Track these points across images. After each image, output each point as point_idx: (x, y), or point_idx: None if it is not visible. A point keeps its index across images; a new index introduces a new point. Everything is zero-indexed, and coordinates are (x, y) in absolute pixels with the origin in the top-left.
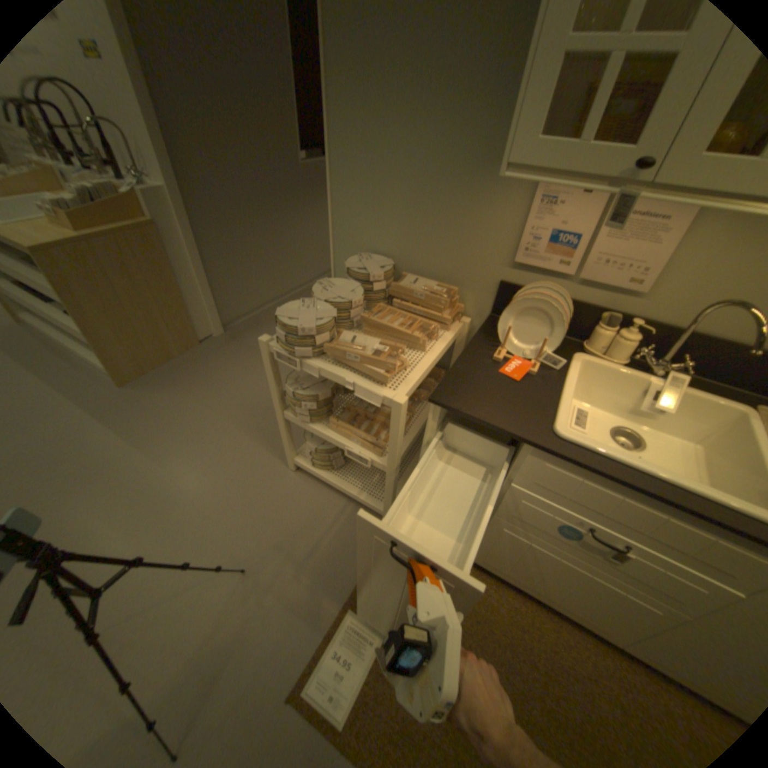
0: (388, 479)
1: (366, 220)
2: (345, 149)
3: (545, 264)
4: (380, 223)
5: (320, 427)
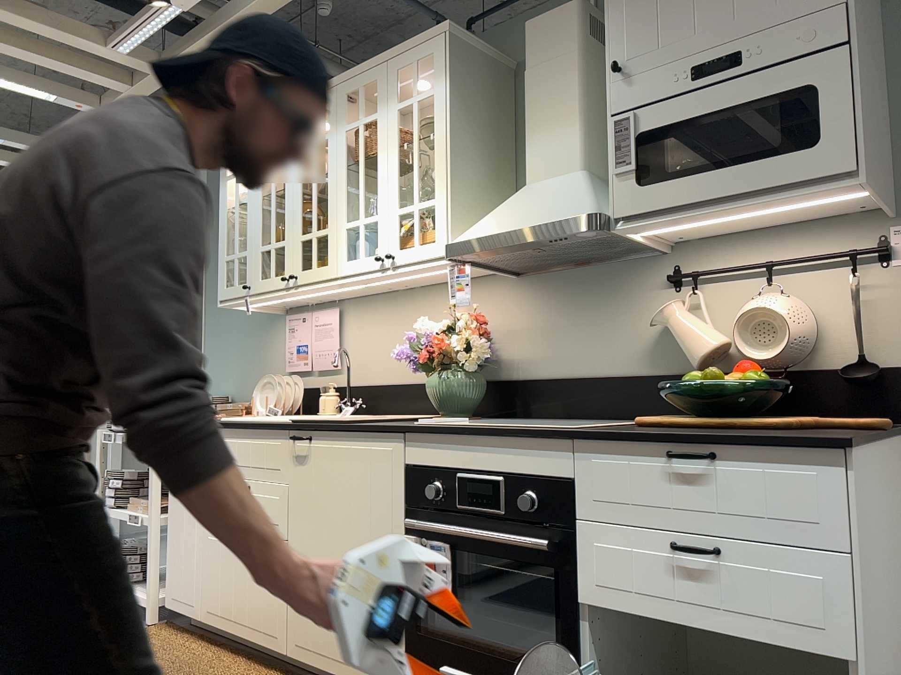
0: (149, 529)
1: (220, 373)
2: (212, 332)
3: (298, 369)
4: (227, 373)
5: (121, 509)
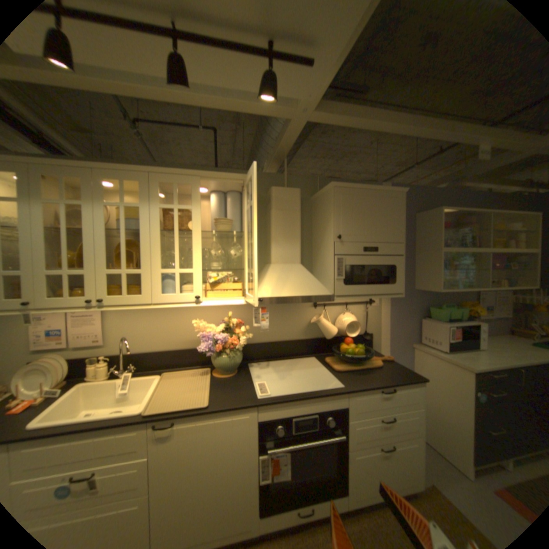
0: None
1: None
2: None
3: (50, 347)
4: None
5: None
